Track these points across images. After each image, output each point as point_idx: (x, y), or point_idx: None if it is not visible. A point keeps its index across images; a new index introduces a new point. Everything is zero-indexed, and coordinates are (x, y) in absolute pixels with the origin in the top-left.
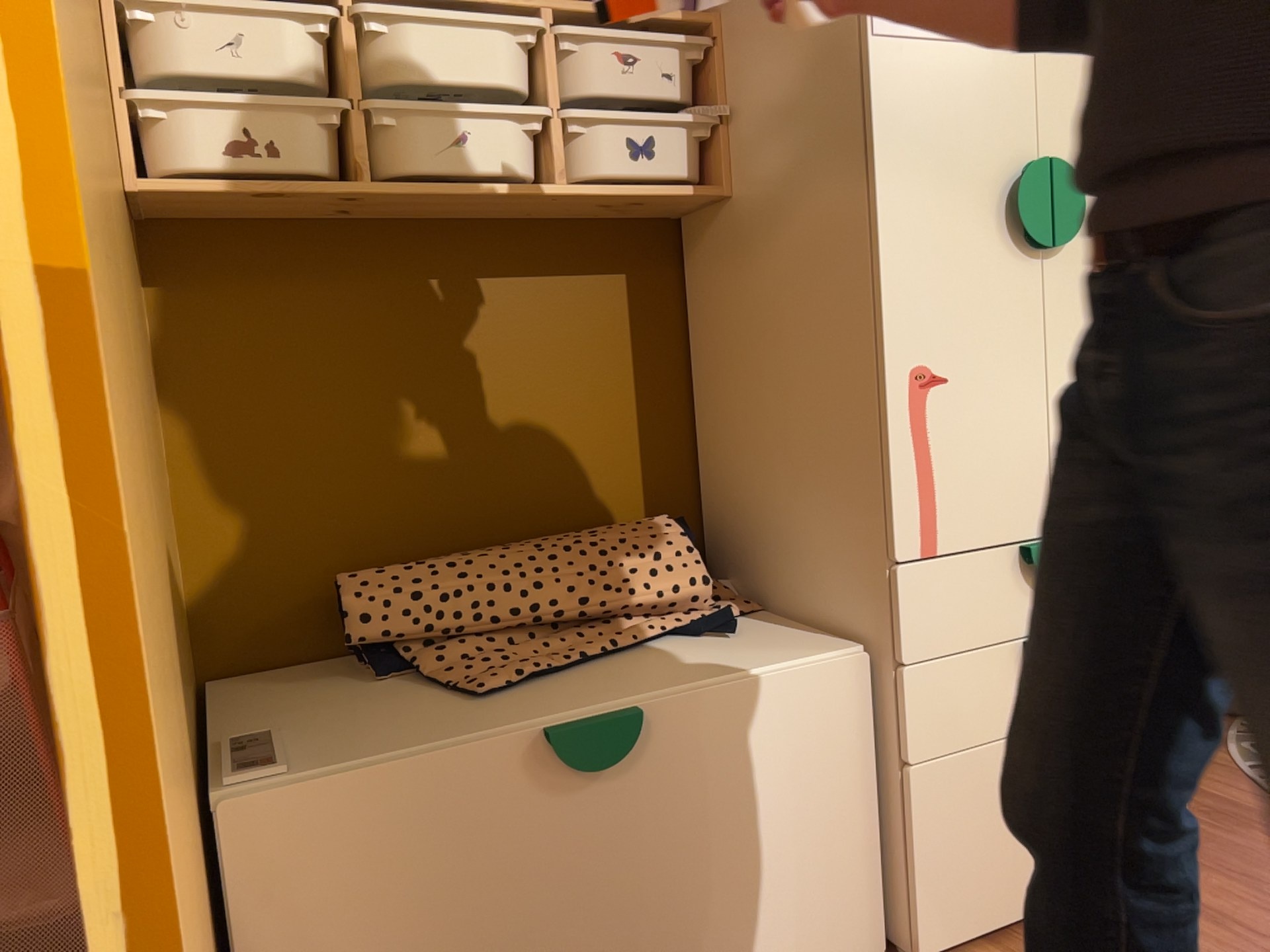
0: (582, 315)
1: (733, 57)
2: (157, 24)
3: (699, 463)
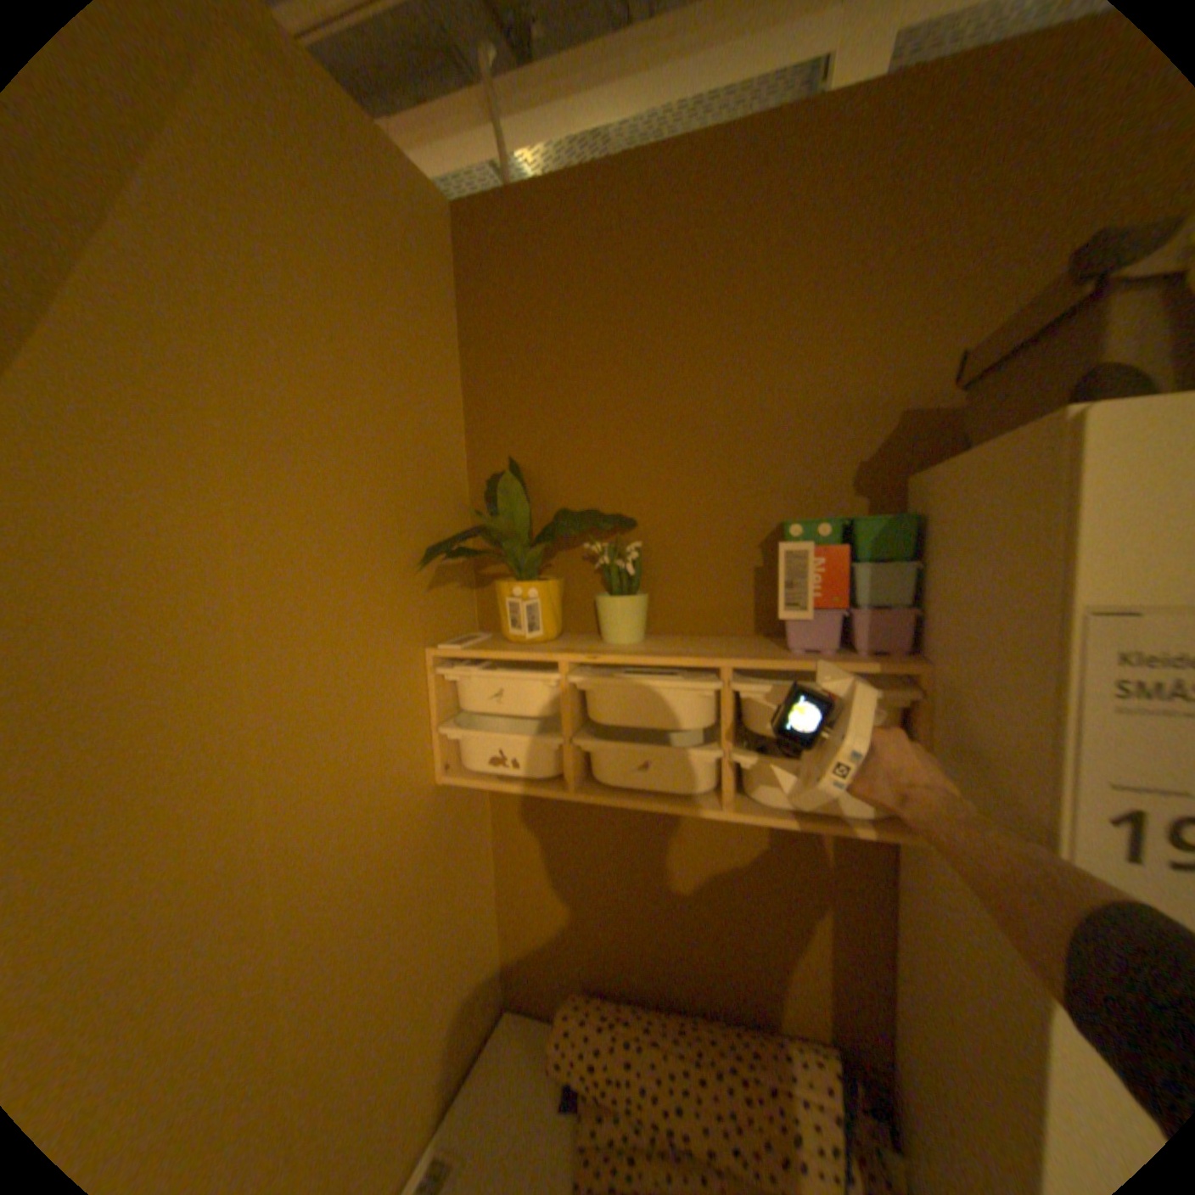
0: (784, 856)
1: (944, 717)
2: (456, 683)
3: (896, 1012)
